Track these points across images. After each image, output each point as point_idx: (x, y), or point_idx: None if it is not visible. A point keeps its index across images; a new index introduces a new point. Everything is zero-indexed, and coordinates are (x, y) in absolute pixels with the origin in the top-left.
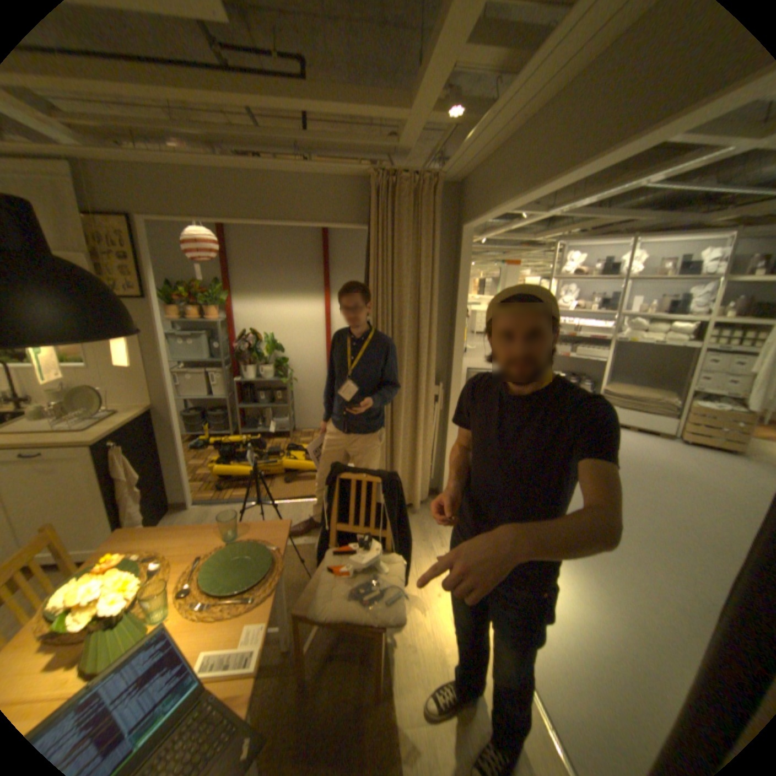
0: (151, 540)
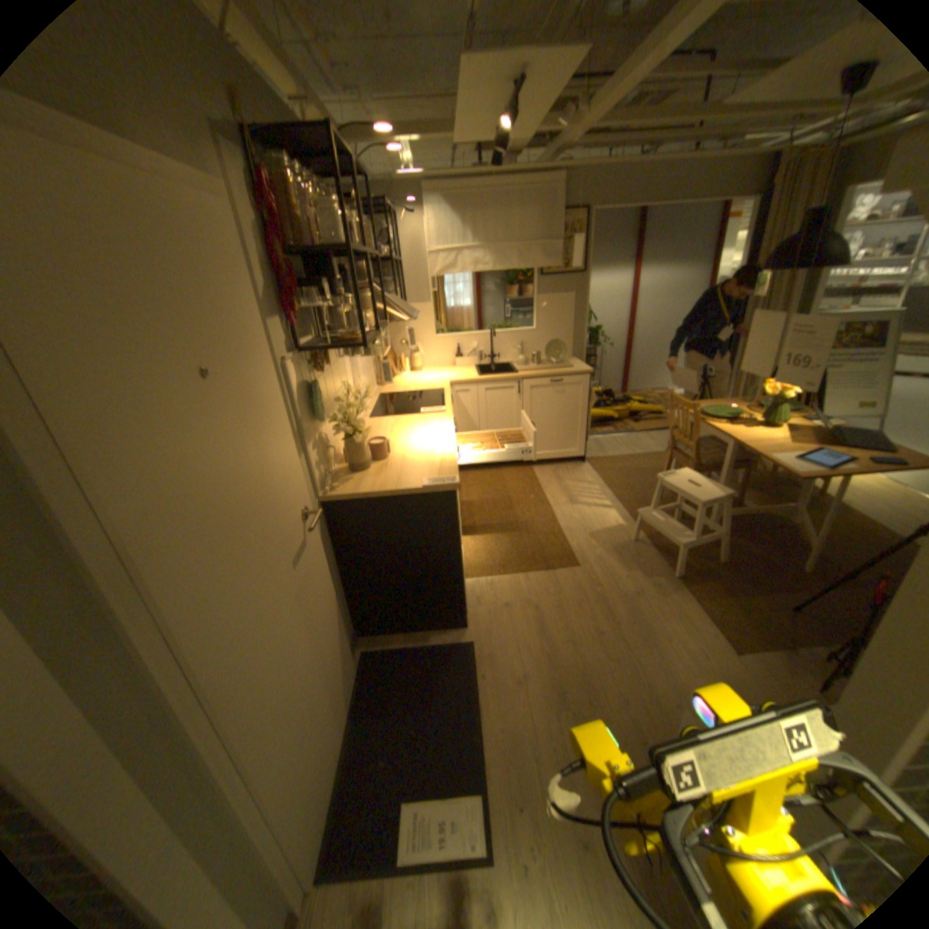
0: (707, 405)
